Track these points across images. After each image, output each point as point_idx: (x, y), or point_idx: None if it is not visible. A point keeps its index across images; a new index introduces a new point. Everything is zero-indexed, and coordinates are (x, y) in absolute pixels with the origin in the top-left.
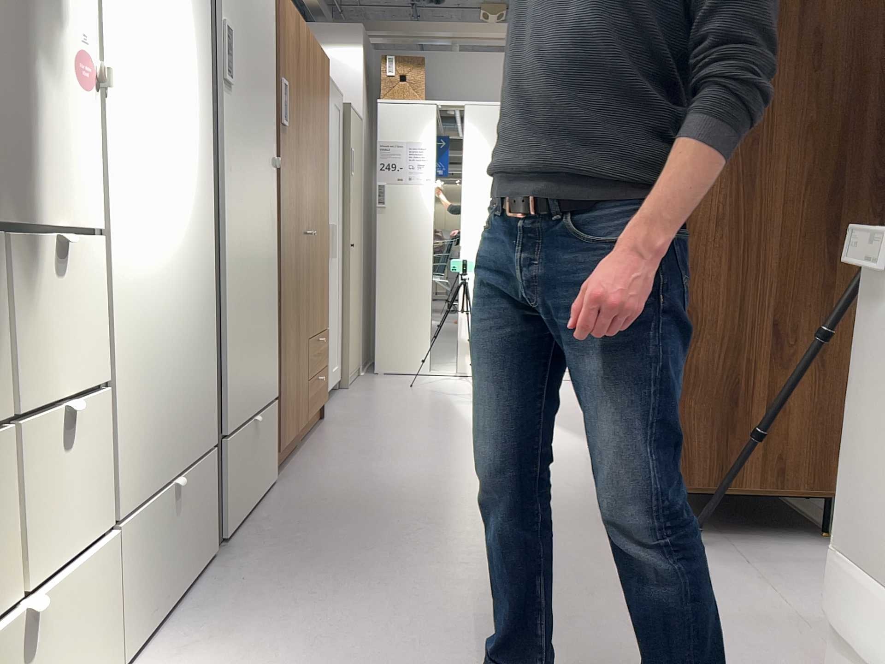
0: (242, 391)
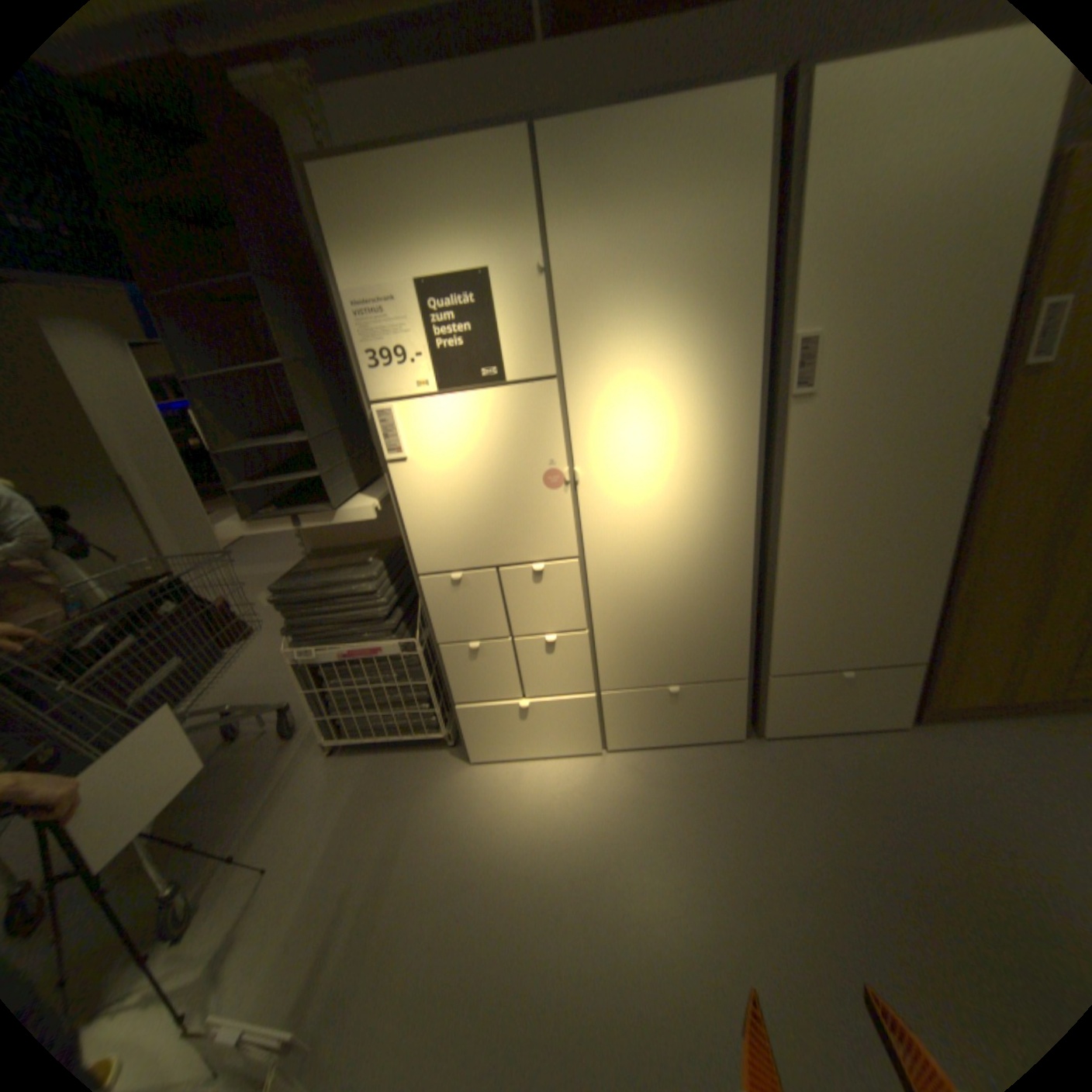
0: (816, 650)
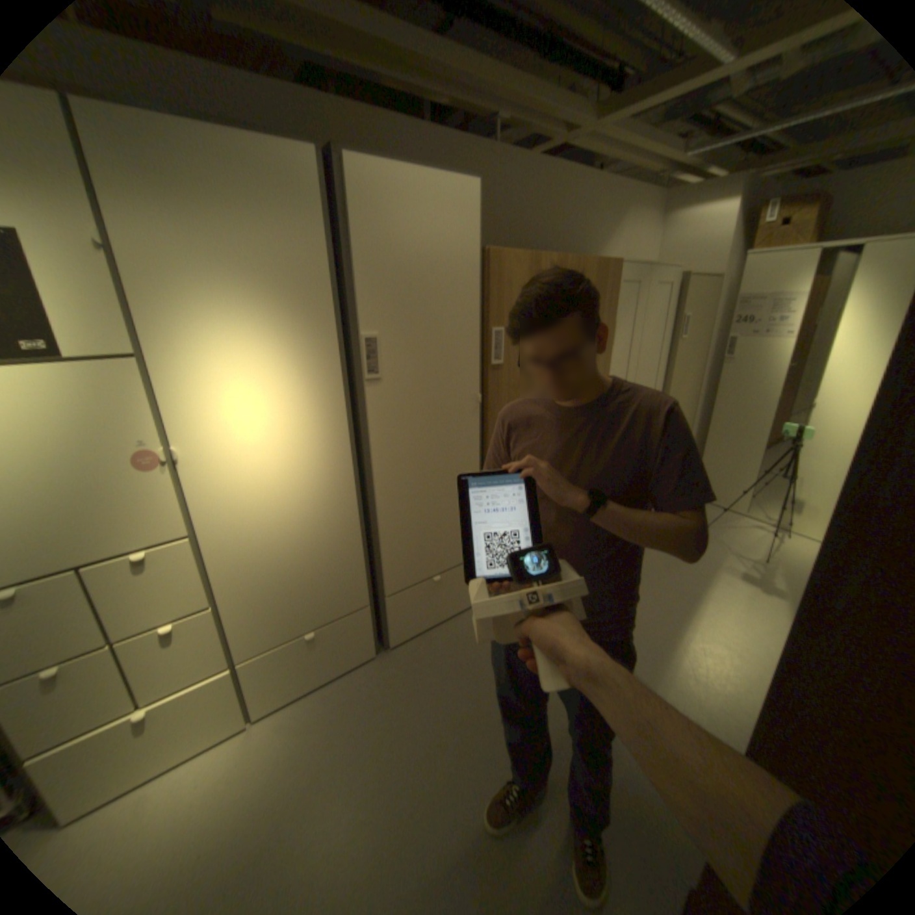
0: (413, 567)
